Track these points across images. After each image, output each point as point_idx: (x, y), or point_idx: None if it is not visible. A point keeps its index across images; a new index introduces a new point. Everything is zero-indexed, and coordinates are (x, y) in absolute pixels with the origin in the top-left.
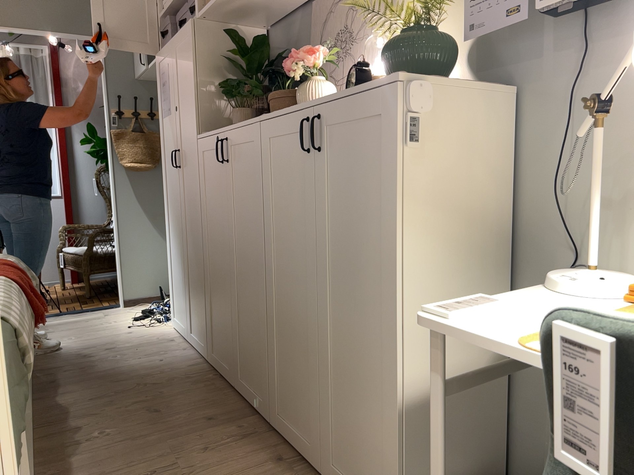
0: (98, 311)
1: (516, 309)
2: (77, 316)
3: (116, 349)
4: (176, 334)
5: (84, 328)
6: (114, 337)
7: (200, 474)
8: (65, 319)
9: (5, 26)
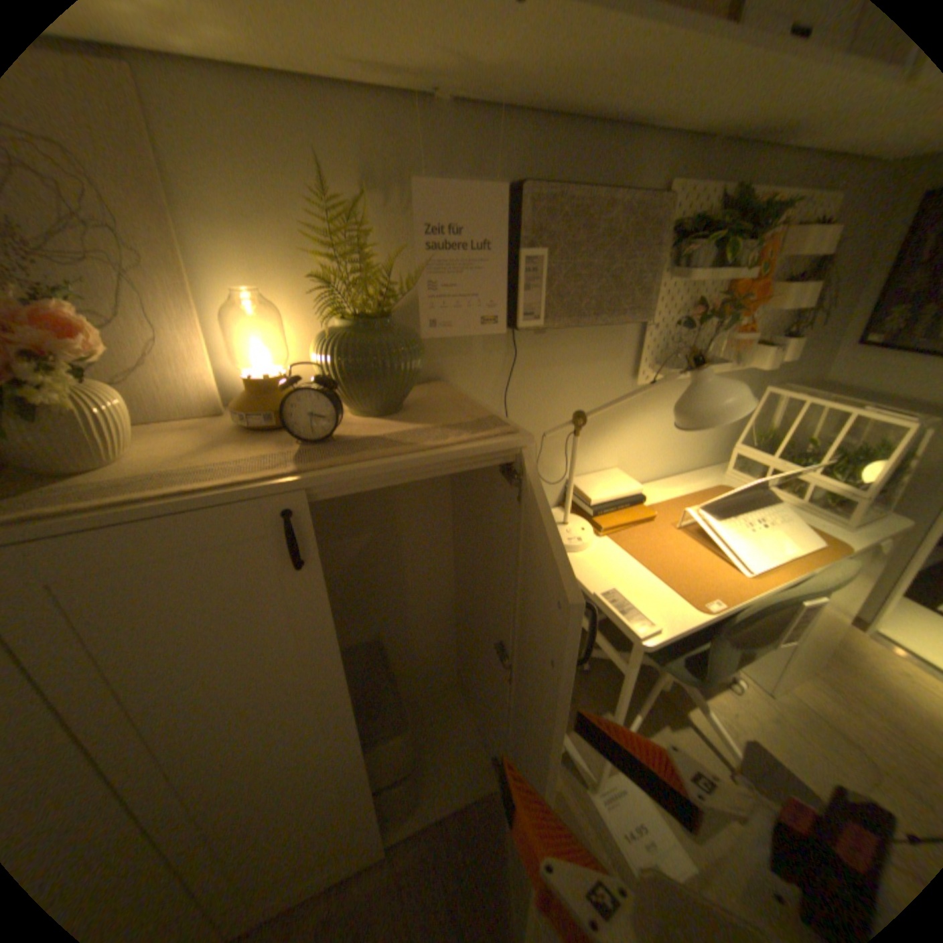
0: None
1: (602, 582)
2: None
3: None
4: None
5: None
6: None
7: None
8: None
9: None
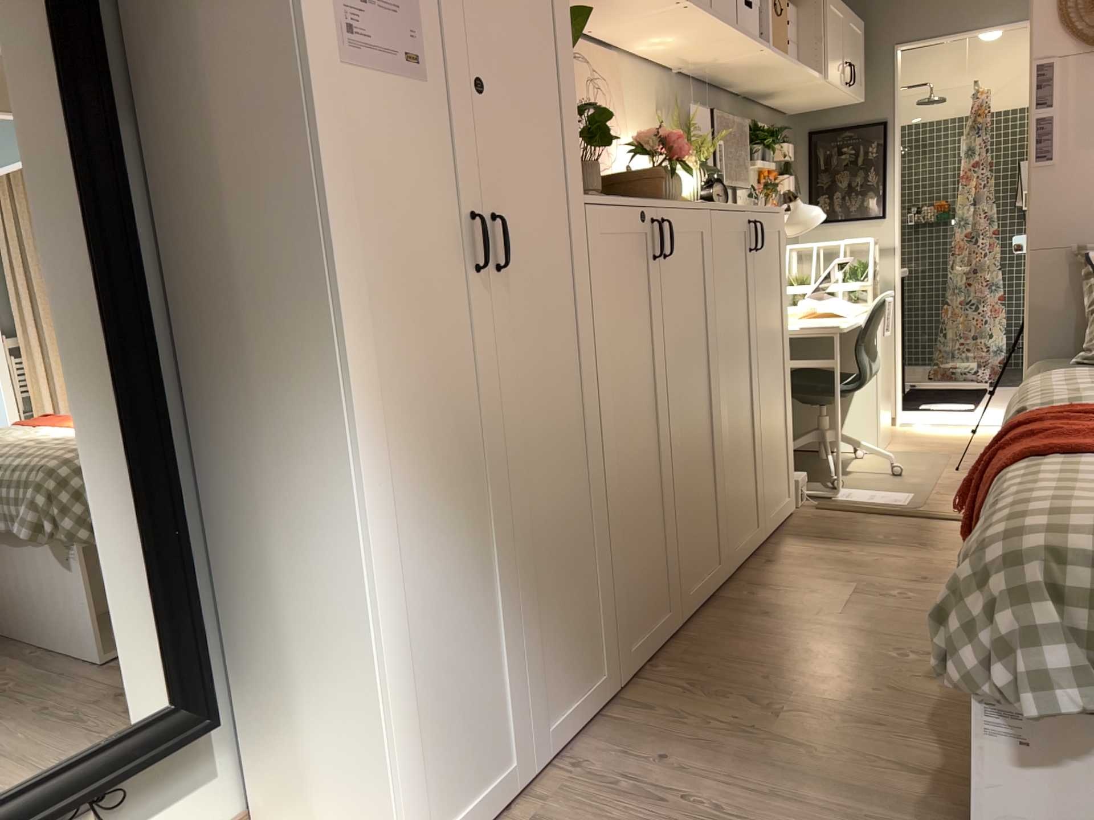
0: None
1: (797, 327)
2: None
3: None
4: None
5: None
6: None
7: (839, 582)
8: None
9: None
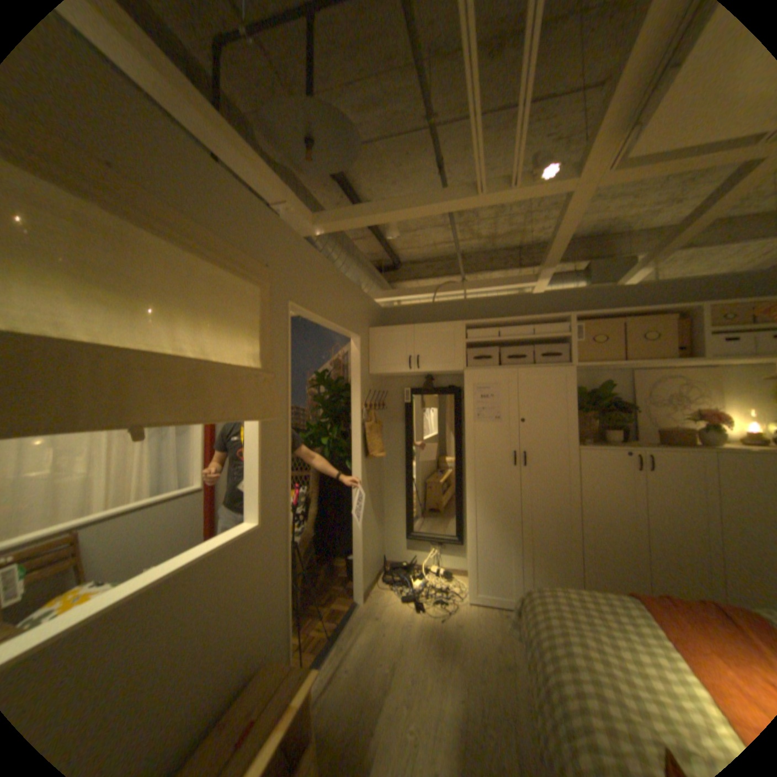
0: (354, 621)
1: None
2: (351, 637)
3: (501, 648)
4: (491, 611)
5: (409, 645)
6: (462, 639)
7: None
8: (353, 647)
9: (322, 320)
